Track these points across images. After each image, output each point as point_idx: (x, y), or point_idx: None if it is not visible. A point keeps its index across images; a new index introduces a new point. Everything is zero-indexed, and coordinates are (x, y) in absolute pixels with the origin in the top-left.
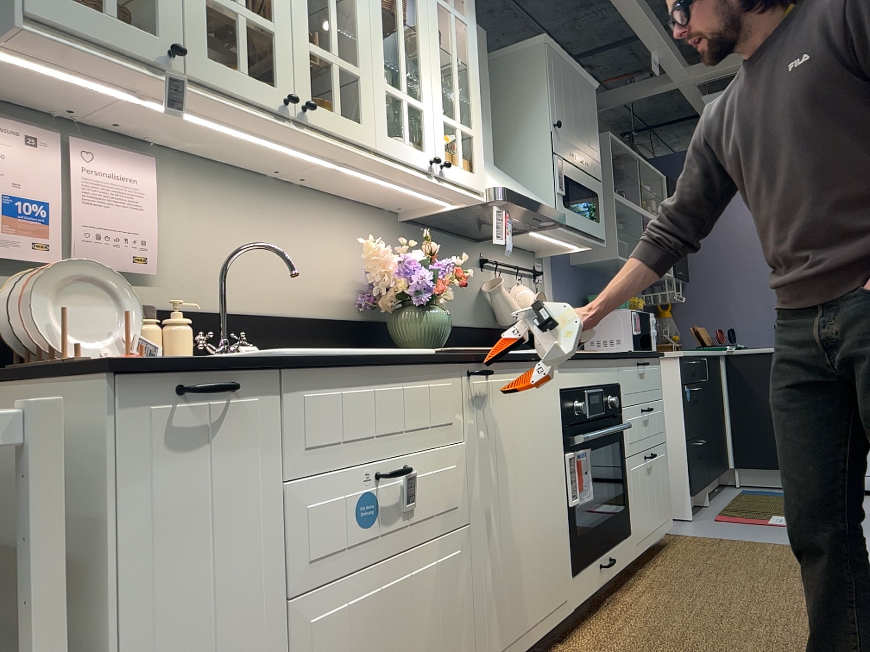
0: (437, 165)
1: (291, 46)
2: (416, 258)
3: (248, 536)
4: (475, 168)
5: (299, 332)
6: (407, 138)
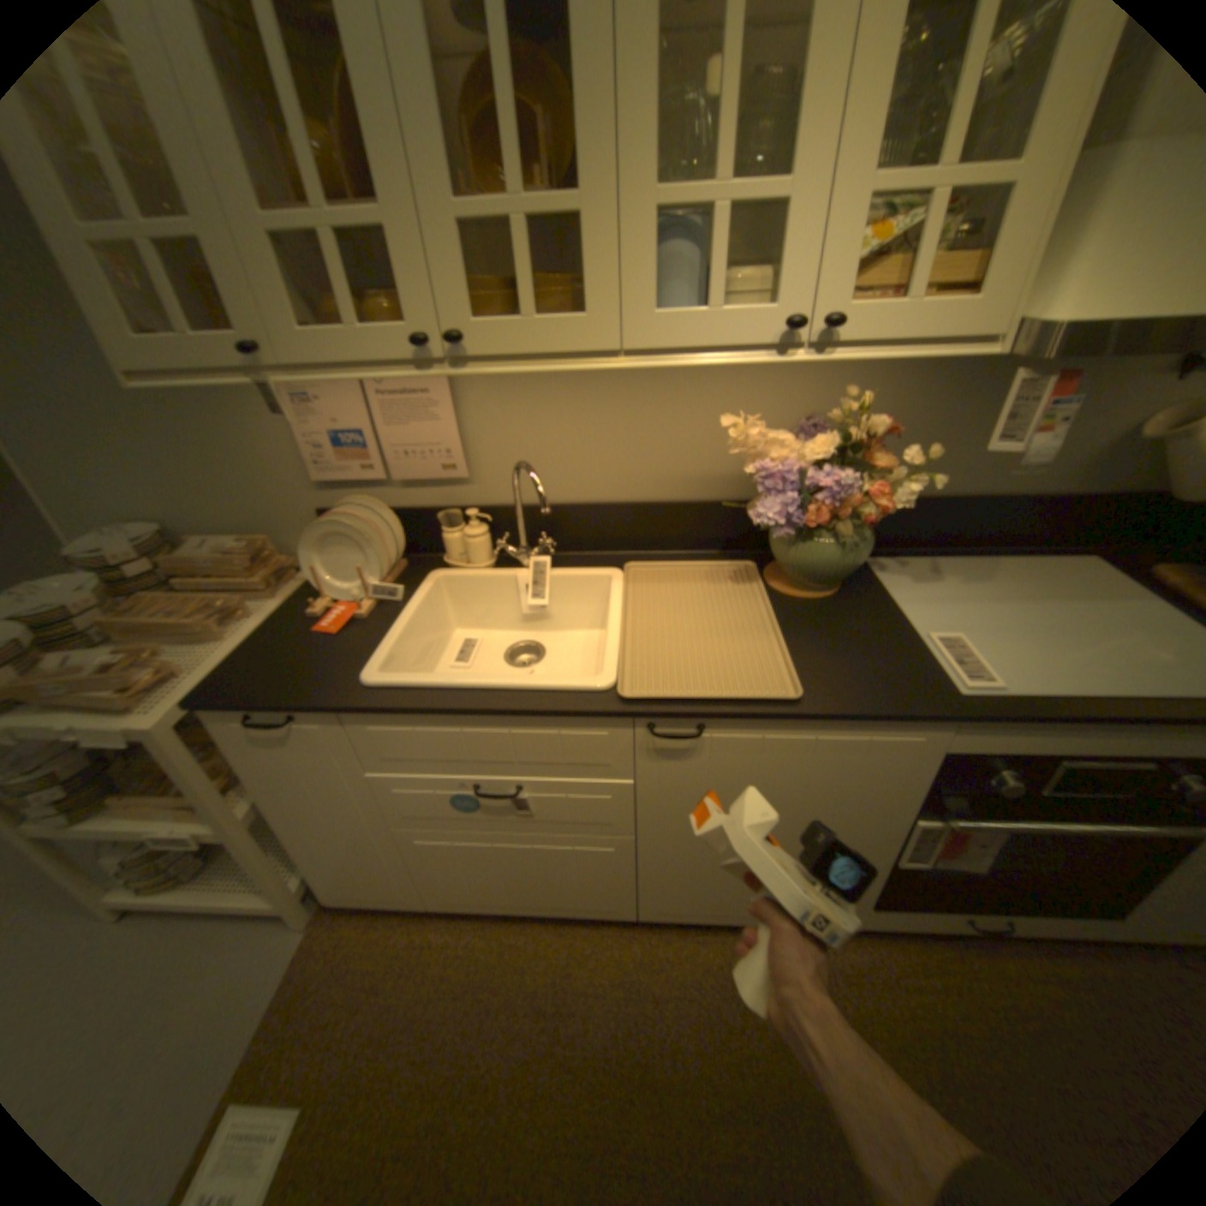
0: (809, 323)
1: (414, 229)
2: (830, 442)
3: (340, 796)
4: (987, 275)
5: (648, 519)
6: (718, 291)
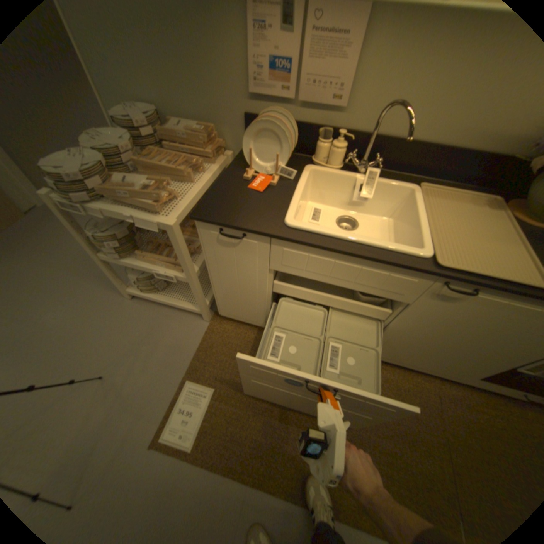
0: None
1: None
2: None
3: (253, 275)
4: None
5: (445, 156)
6: None
